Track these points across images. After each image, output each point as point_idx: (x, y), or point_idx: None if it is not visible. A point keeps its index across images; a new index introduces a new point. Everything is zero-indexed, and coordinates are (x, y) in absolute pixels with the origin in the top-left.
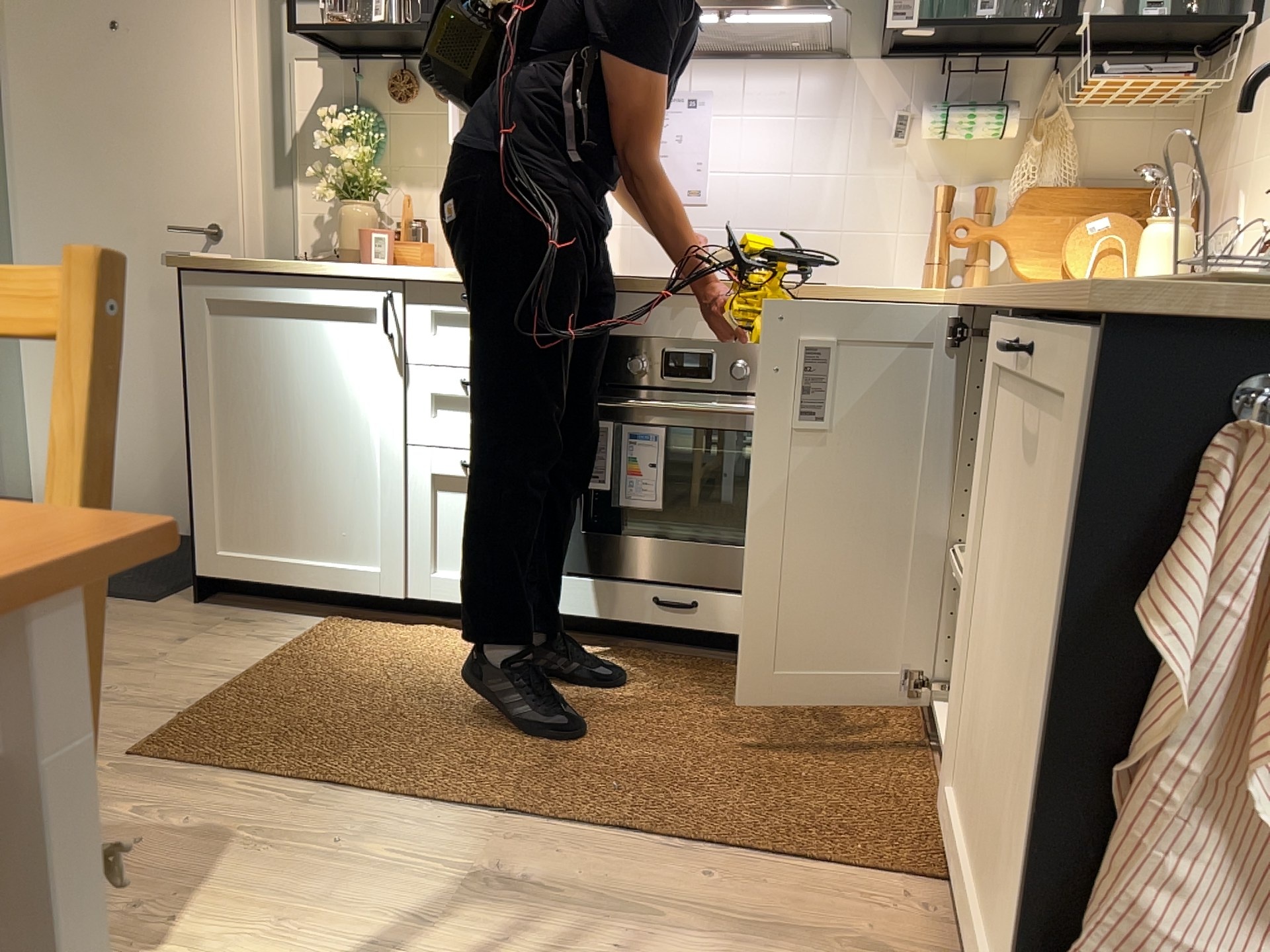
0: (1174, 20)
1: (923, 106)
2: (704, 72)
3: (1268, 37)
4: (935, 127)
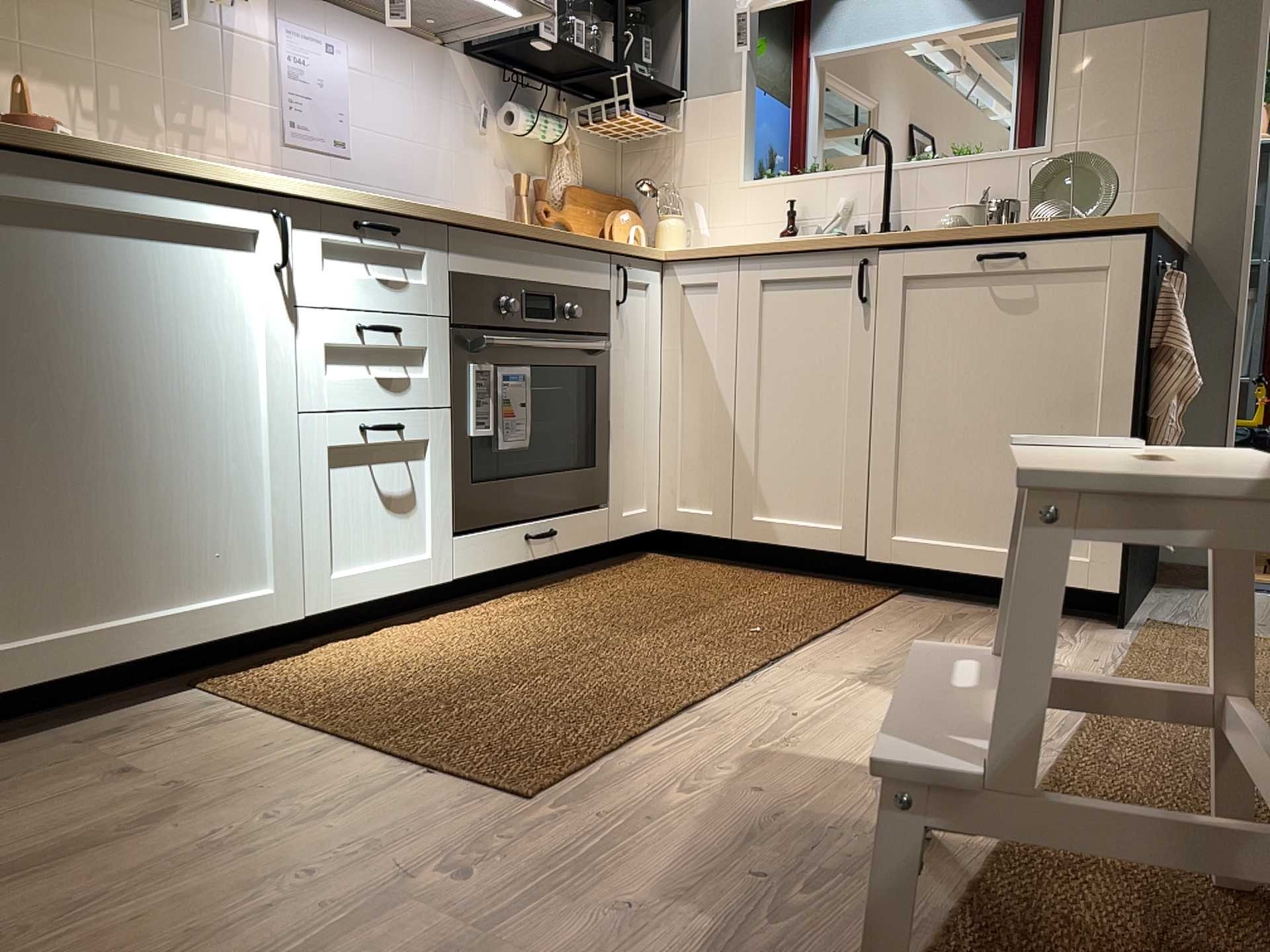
0: (654, 83)
1: (495, 104)
2: (342, 22)
3: (702, 108)
4: (528, 124)
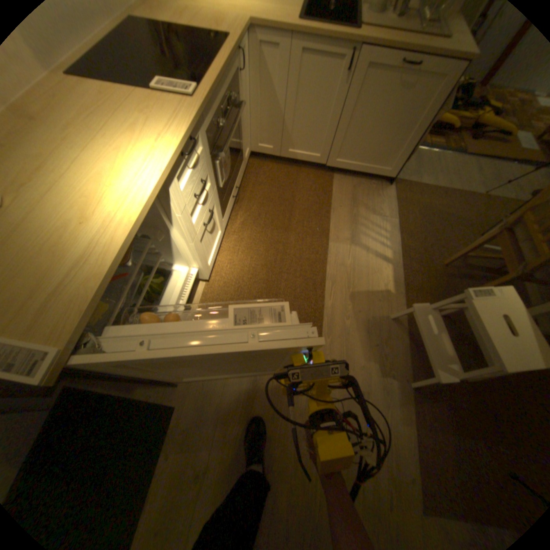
0: None
1: None
2: None
3: None
4: None
